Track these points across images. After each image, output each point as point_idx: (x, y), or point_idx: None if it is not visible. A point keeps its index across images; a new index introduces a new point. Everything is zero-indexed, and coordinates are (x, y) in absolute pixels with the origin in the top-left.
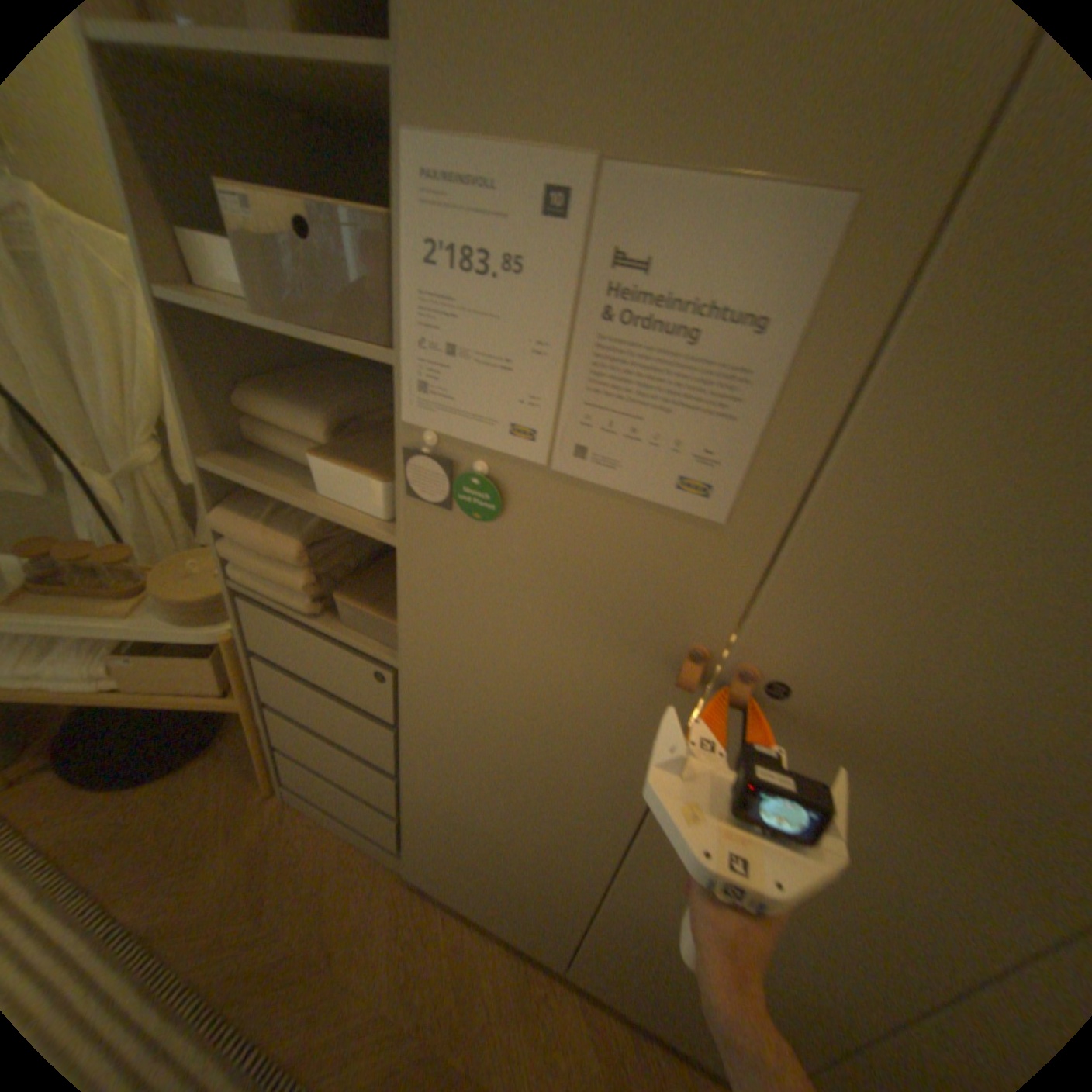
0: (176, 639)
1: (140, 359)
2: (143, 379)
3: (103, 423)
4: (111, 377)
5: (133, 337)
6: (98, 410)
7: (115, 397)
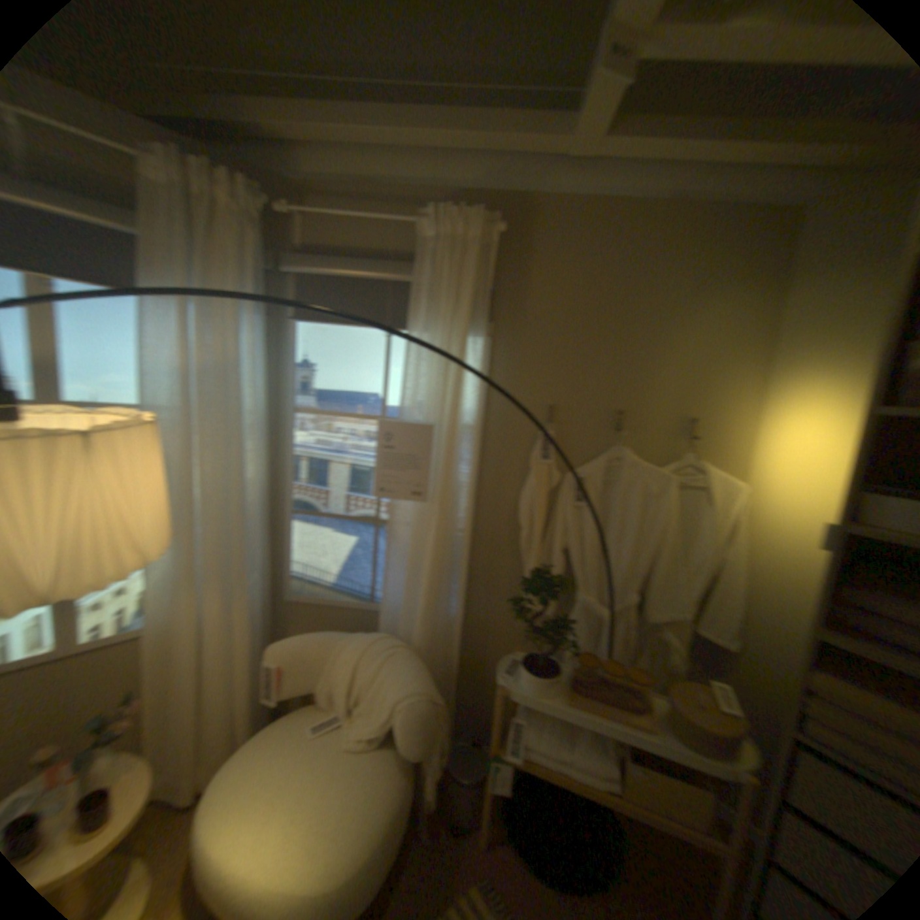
0: (703, 767)
1: (654, 537)
2: (651, 550)
3: (618, 575)
4: (633, 547)
5: (653, 525)
6: (615, 566)
7: (631, 560)
